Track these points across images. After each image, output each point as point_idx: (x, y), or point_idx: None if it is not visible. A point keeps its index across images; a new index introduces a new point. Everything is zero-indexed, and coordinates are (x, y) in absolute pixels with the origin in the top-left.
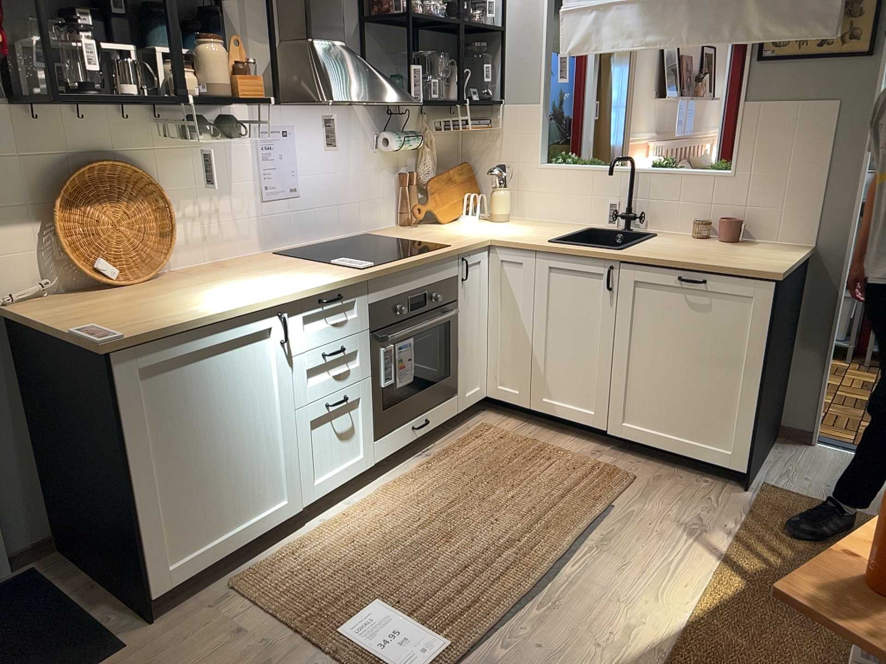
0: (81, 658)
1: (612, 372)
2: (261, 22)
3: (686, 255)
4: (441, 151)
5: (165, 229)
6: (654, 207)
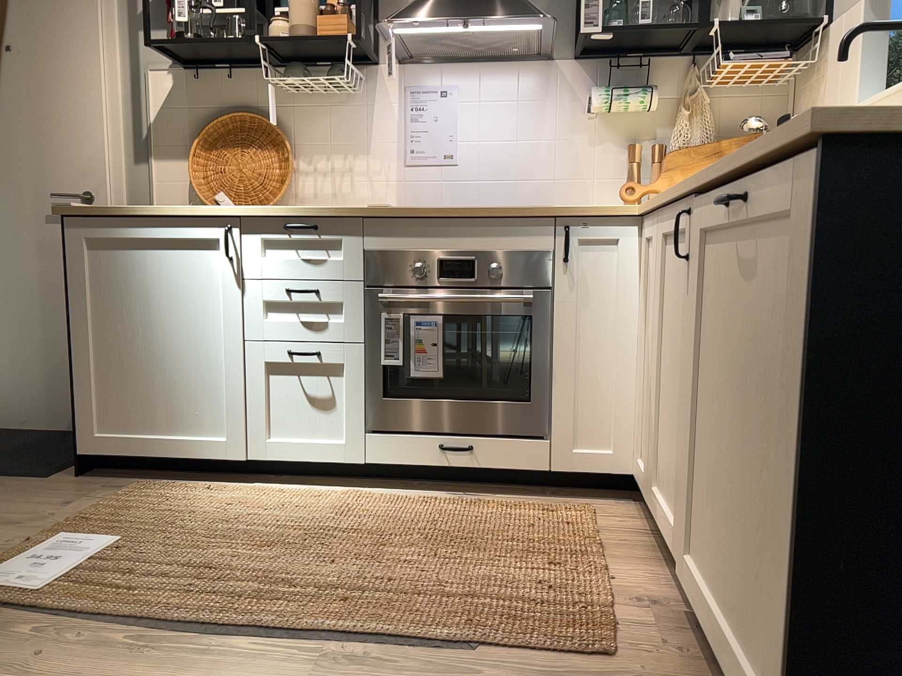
0: (30, 471)
1: (694, 441)
2: None
3: None
4: (734, 121)
5: (284, 176)
6: None
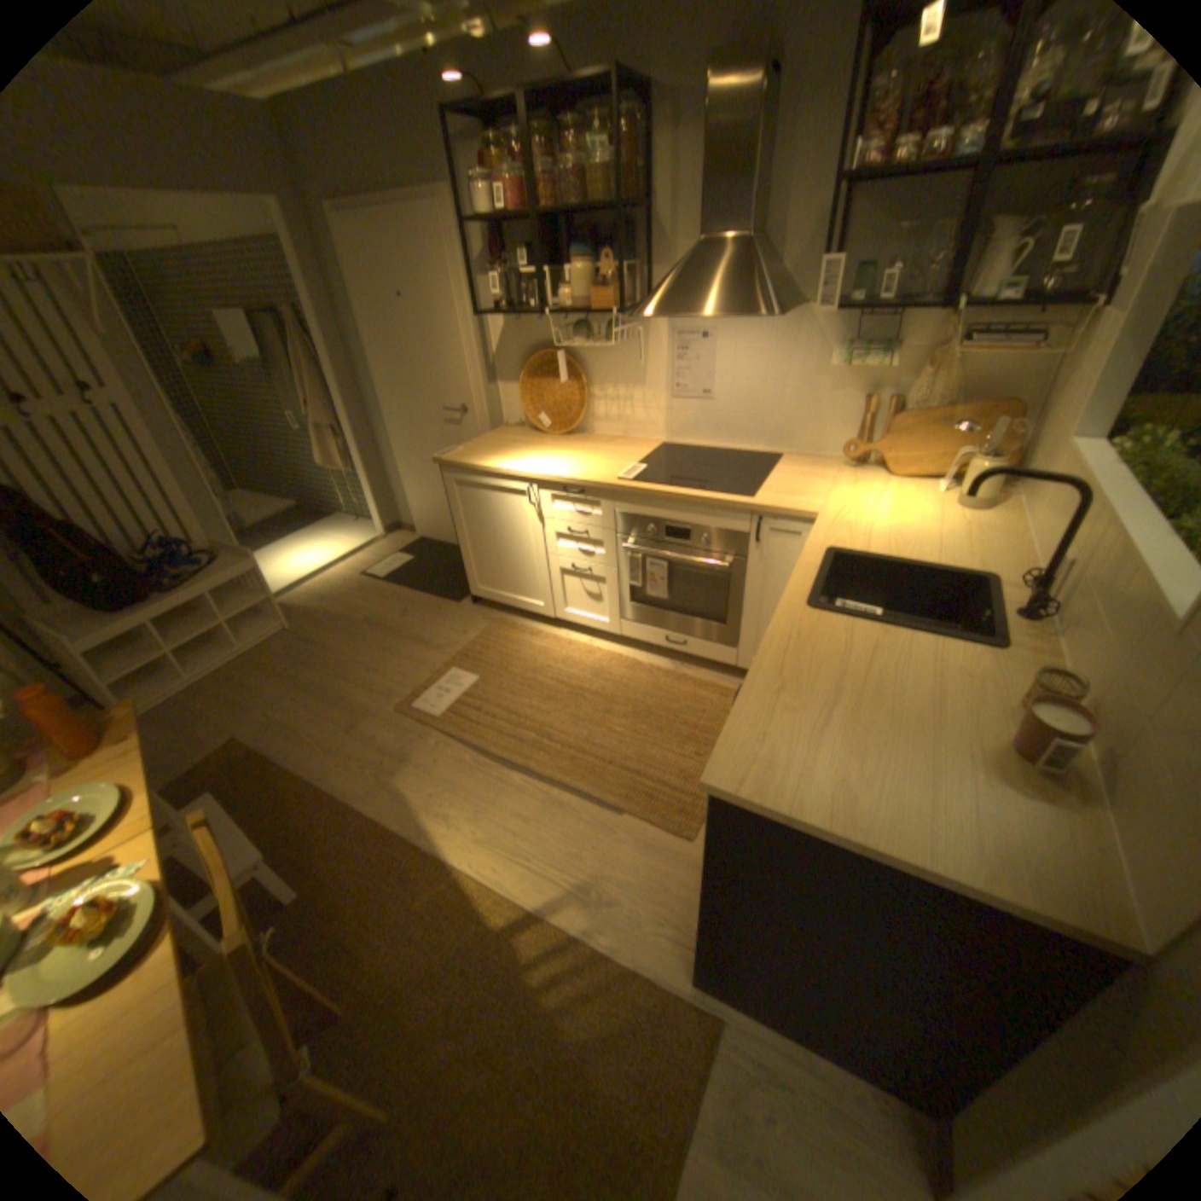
0: (452, 594)
1: None
2: (693, 218)
3: (806, 672)
4: (991, 373)
5: (583, 403)
6: (1087, 606)
